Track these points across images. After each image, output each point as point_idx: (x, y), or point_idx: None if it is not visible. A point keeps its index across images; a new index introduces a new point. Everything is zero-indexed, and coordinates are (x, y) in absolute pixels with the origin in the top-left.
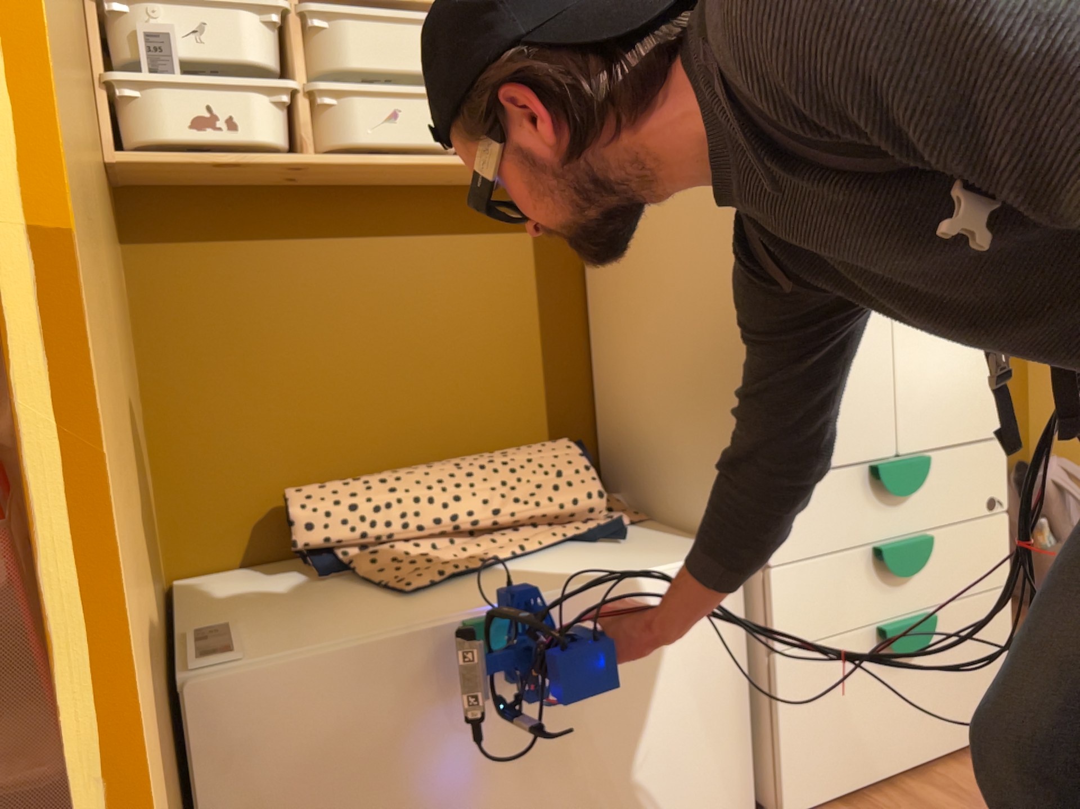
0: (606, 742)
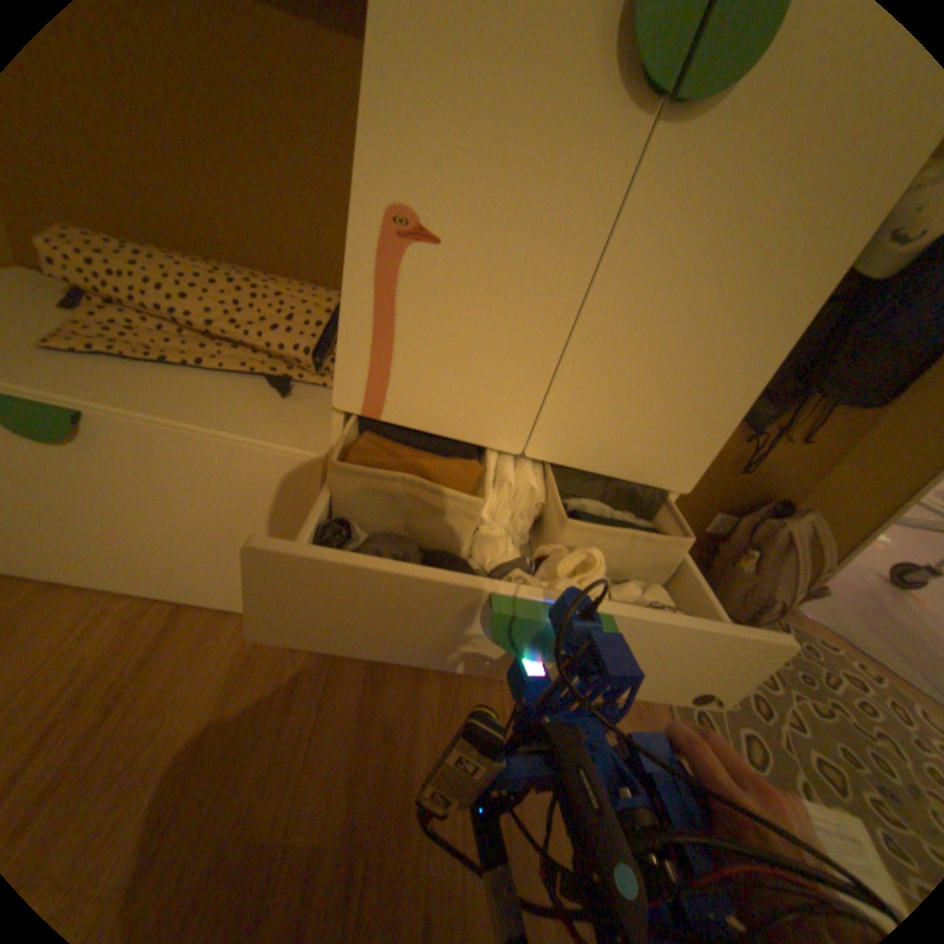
0: (165, 531)
